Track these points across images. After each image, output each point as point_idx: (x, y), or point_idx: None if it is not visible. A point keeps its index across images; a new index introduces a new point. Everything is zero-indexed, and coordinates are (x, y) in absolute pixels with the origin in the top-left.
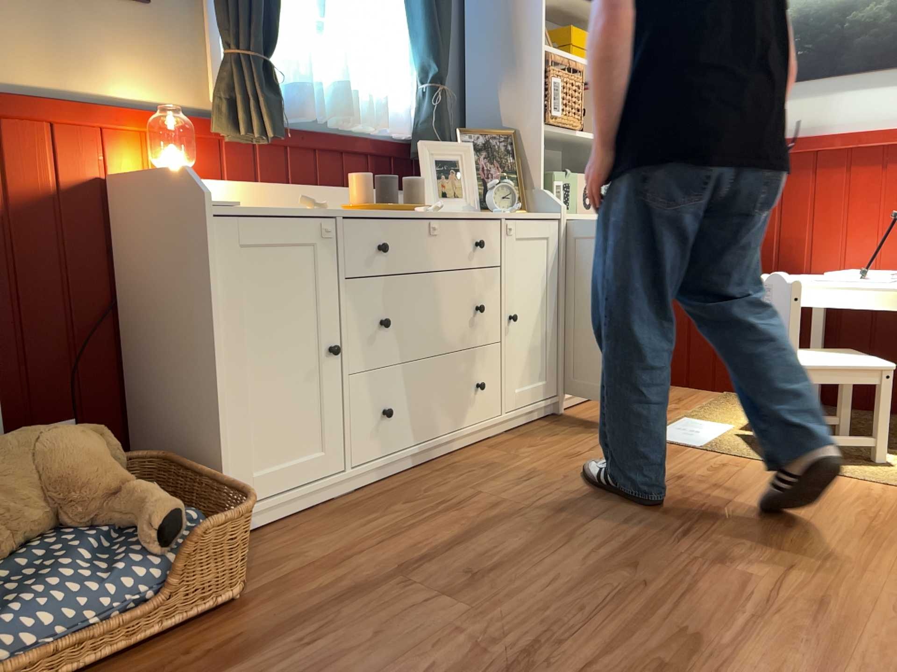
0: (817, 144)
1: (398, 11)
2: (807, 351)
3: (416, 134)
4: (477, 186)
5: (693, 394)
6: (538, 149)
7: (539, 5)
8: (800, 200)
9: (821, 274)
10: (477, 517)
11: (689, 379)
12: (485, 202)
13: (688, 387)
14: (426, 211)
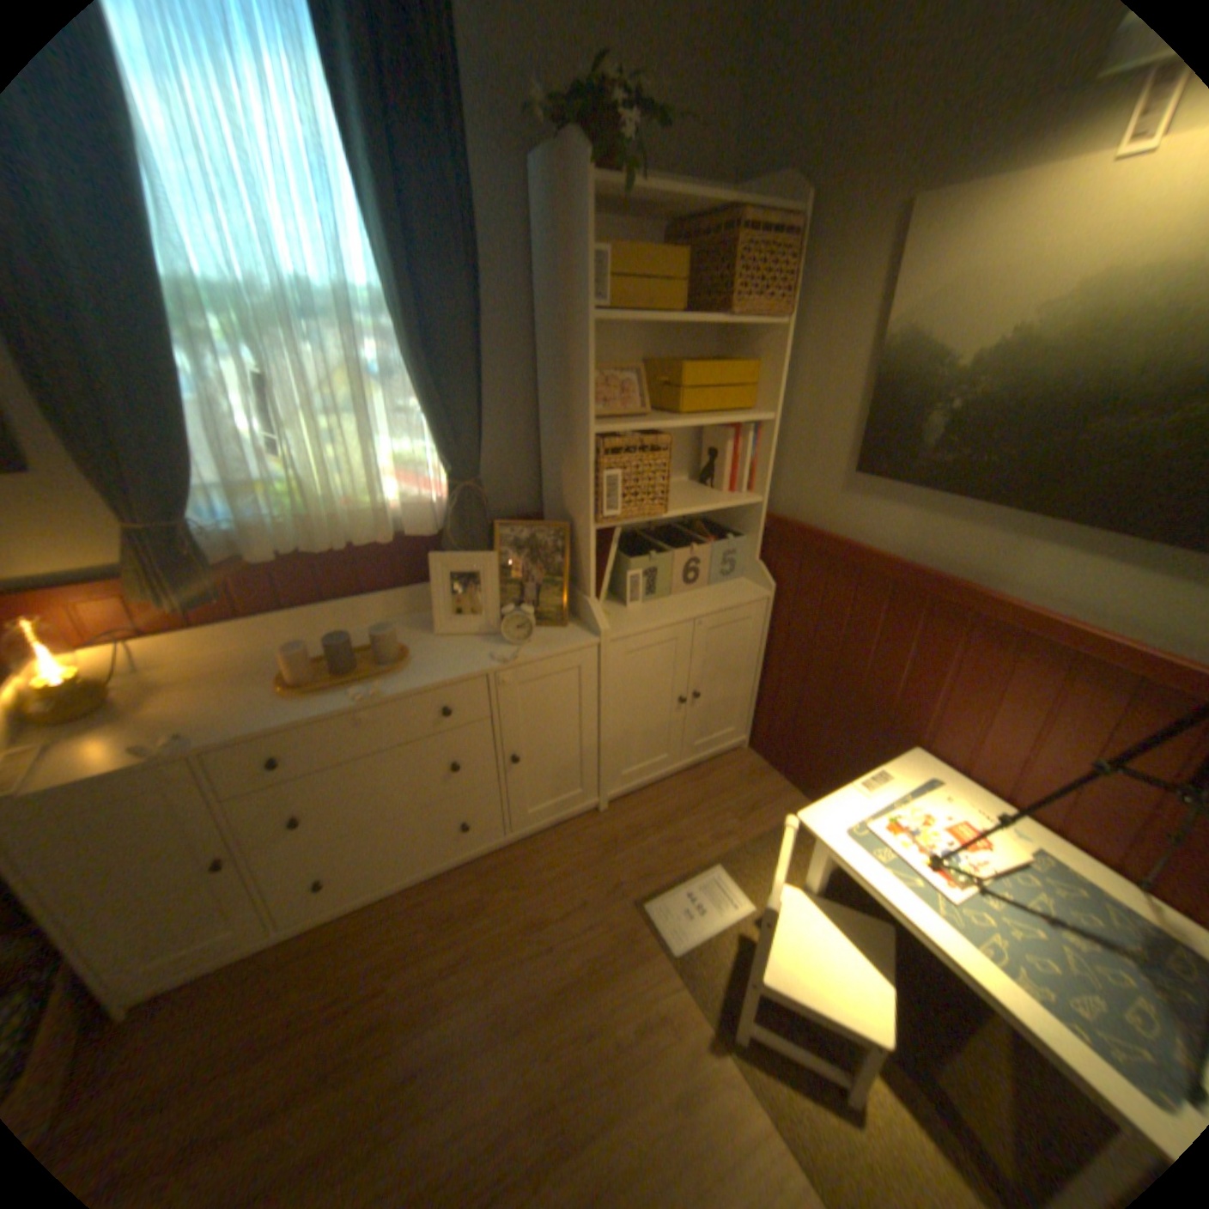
0: (984, 603)
1: (404, 388)
2: (827, 920)
3: (445, 528)
4: (498, 604)
5: (778, 797)
6: (589, 552)
7: (587, 371)
8: (944, 660)
9: (944, 759)
10: (336, 1051)
11: (787, 772)
12: (504, 623)
13: (785, 779)
14: (355, 698)
